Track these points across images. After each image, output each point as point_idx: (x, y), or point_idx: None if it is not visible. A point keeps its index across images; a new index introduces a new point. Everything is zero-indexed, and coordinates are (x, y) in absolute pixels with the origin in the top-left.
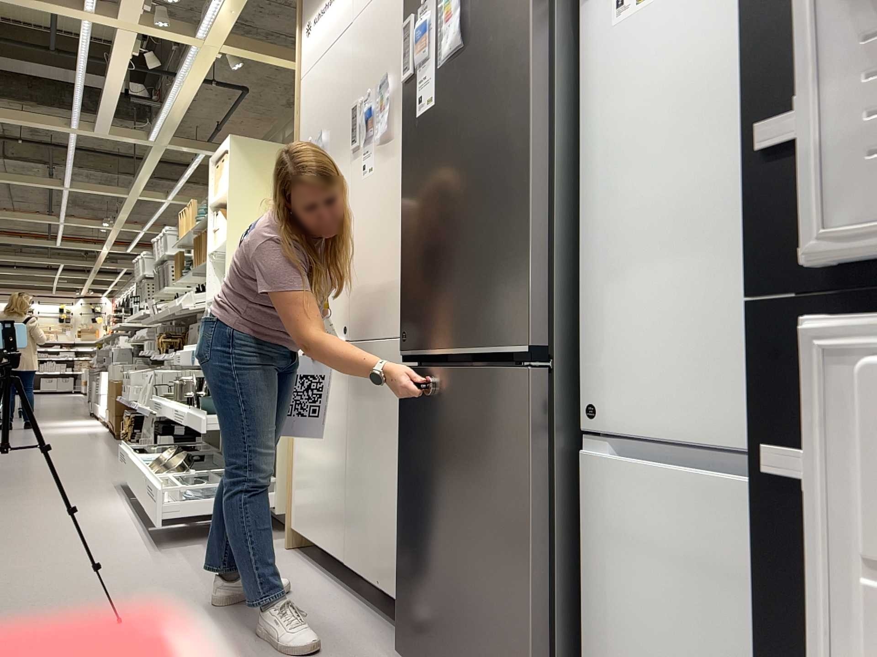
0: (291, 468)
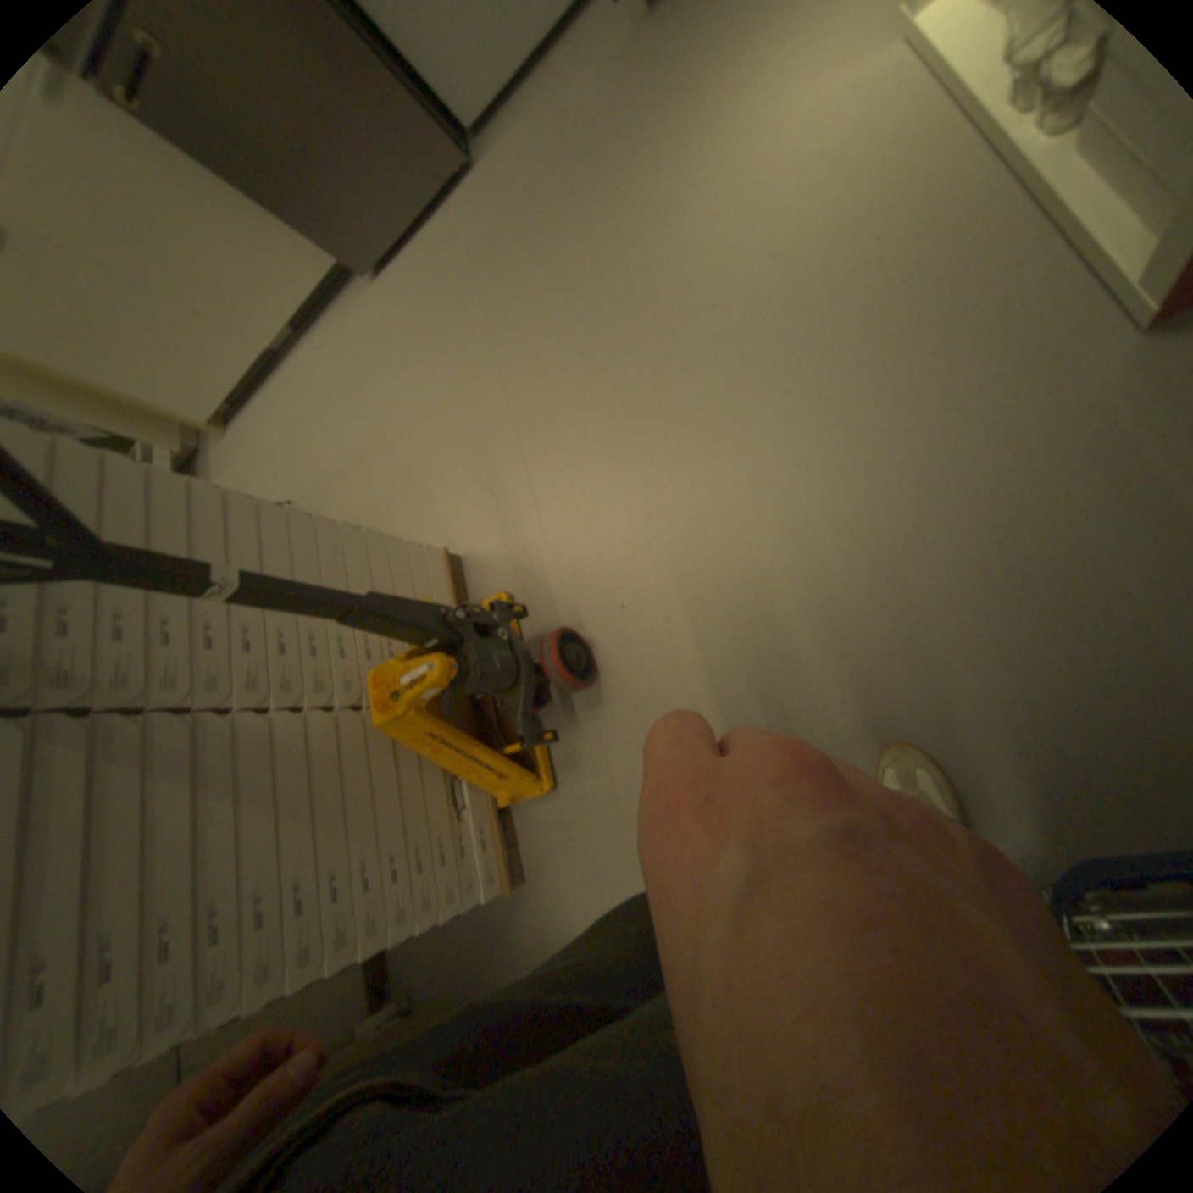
0: (137, 404)
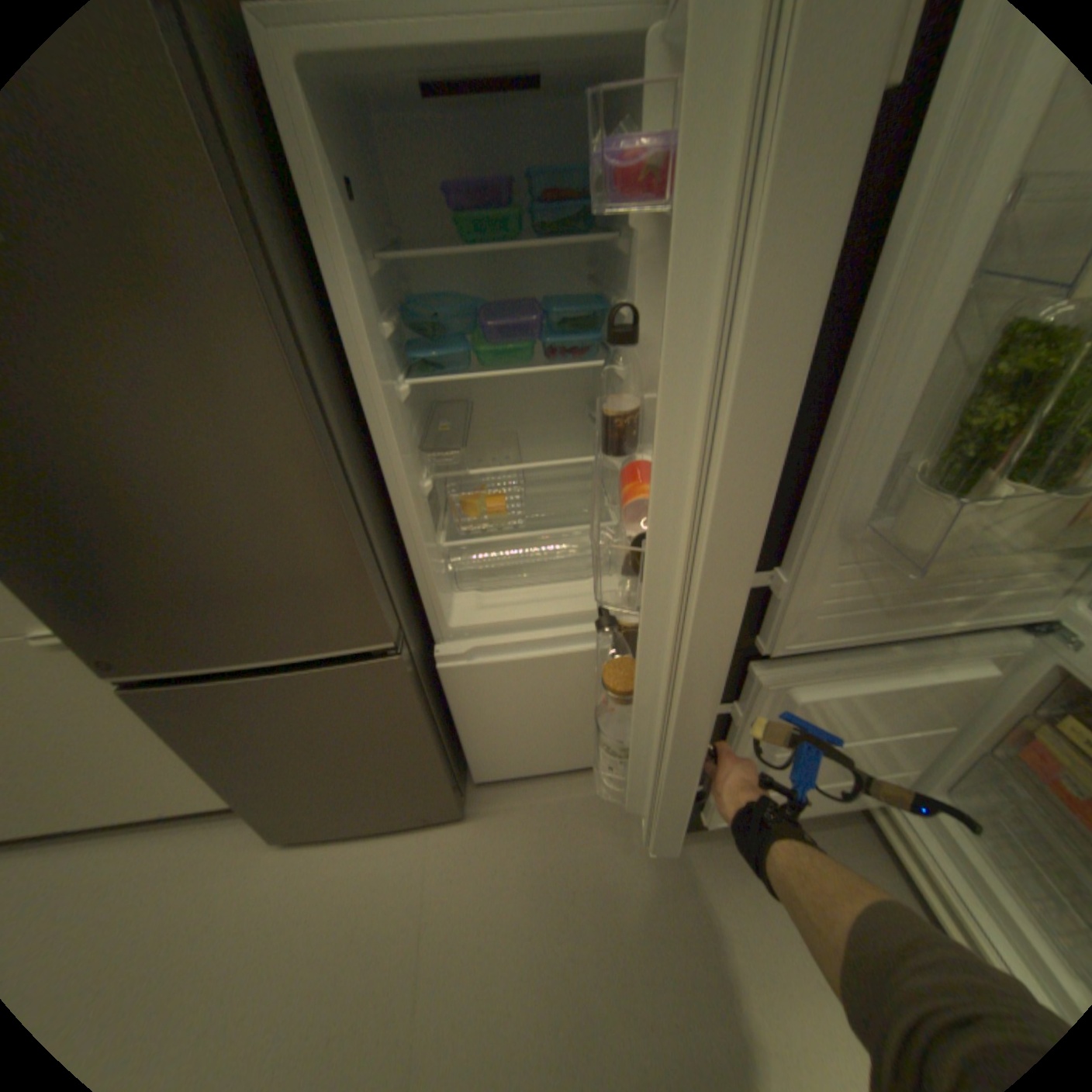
0: None
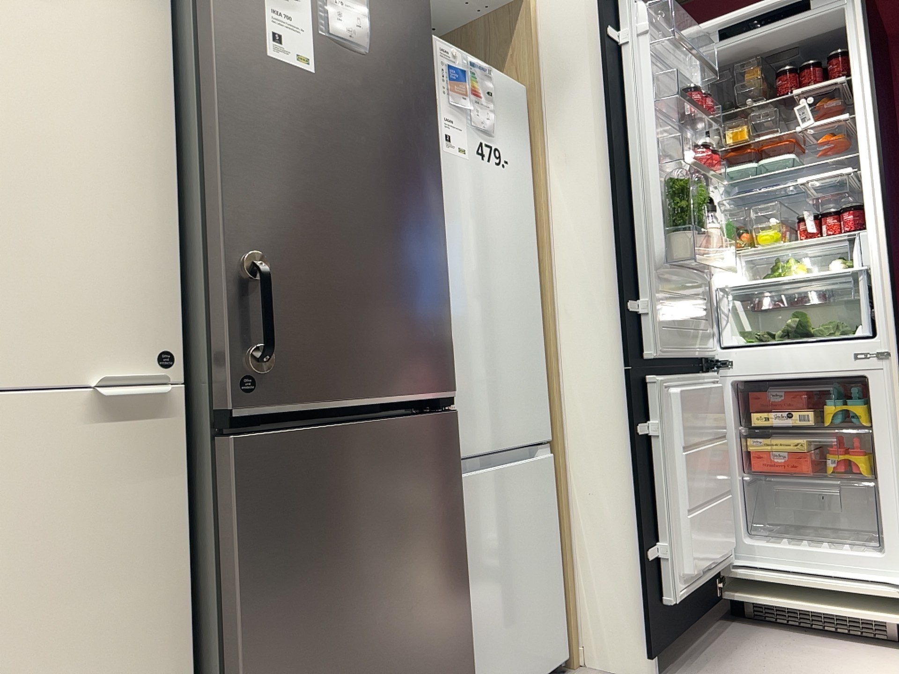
0: None
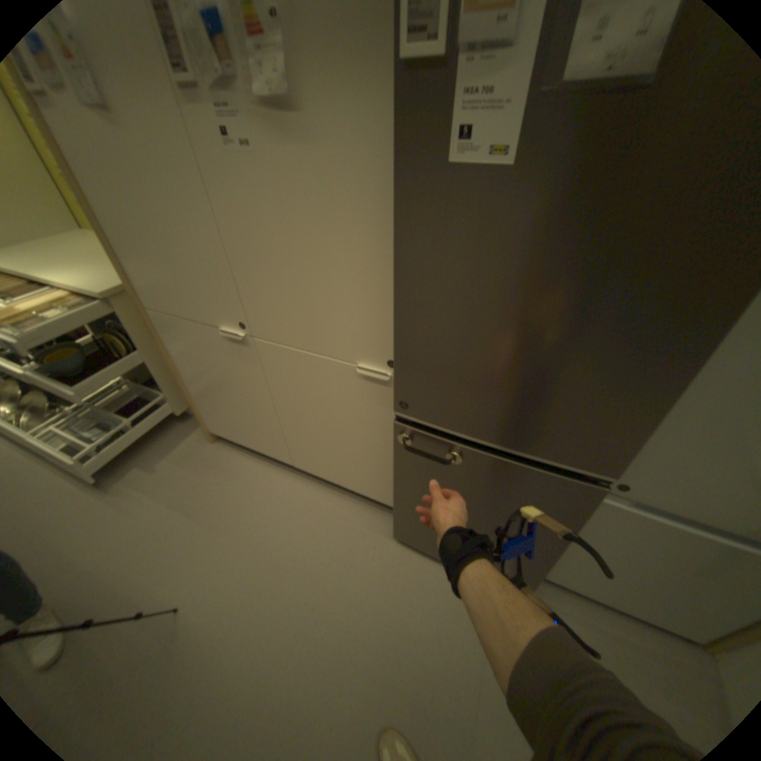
0: (191, 399)
